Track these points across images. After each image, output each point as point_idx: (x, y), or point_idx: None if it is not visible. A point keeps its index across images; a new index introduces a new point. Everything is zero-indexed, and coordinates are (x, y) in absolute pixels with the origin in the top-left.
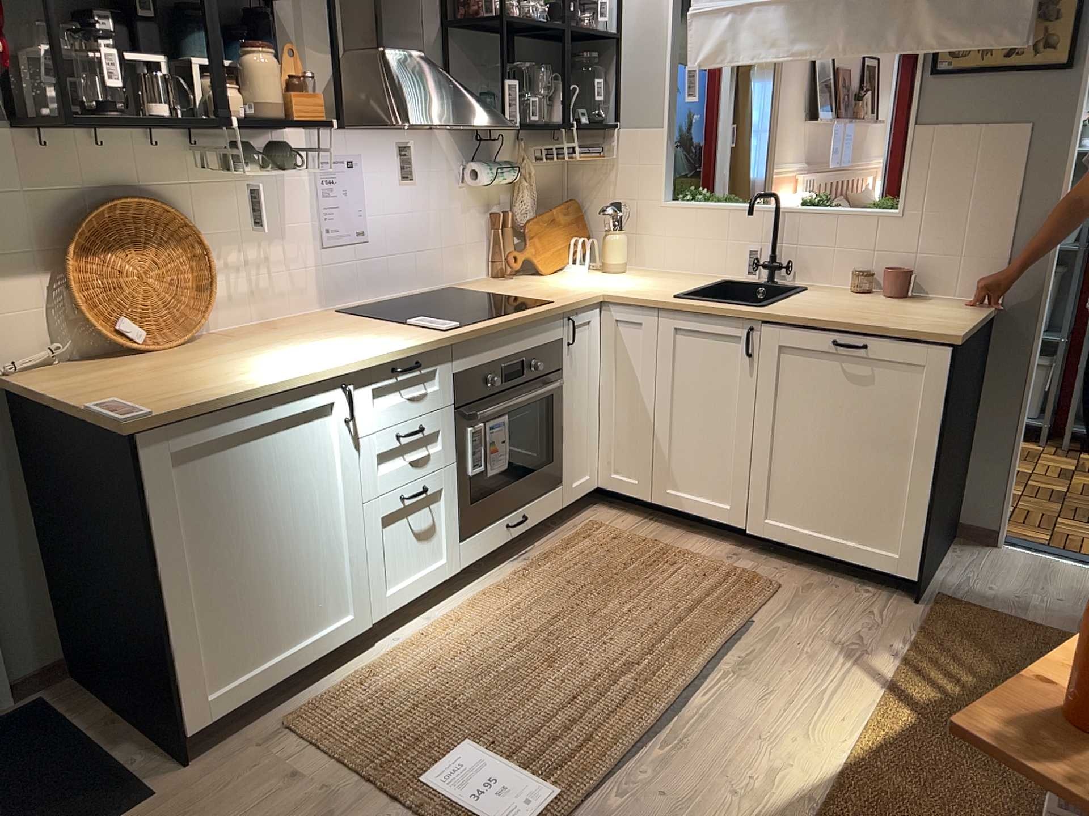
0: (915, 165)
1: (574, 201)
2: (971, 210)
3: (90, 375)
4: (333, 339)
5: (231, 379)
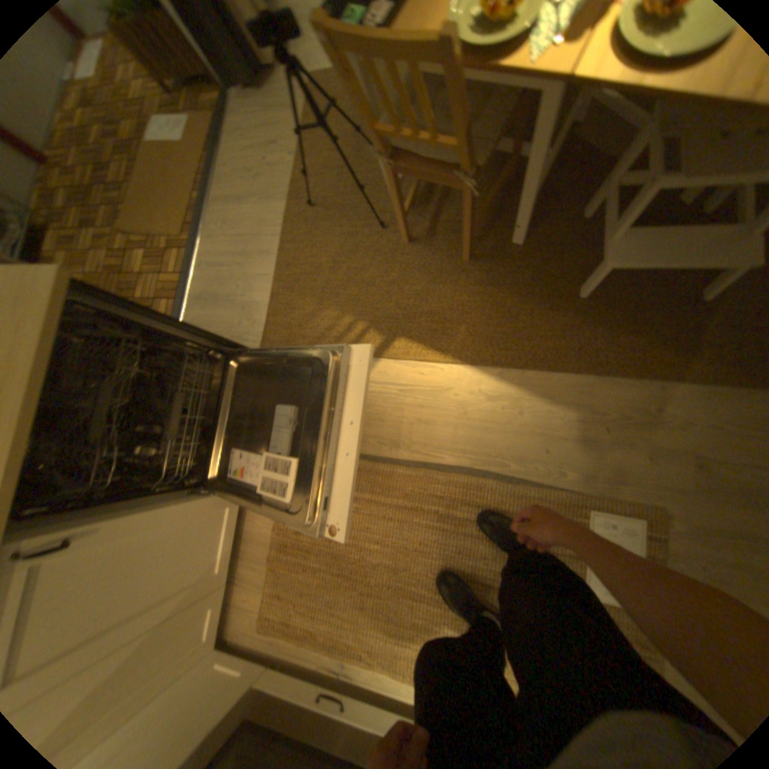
0: None
1: None
2: None
3: None
4: None
5: None
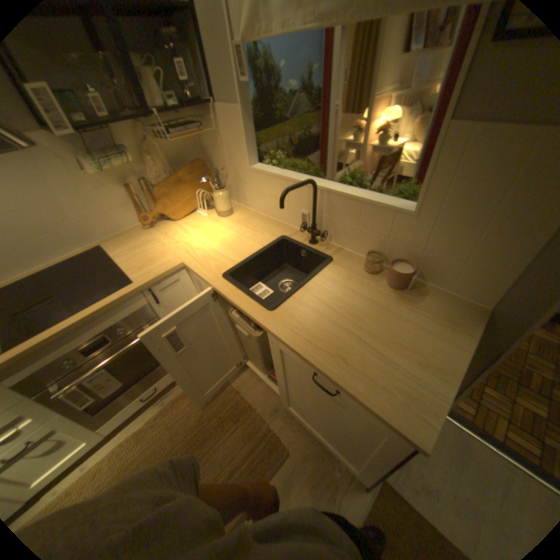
0: (439, 169)
1: (204, 156)
2: (488, 227)
3: None
4: None
5: None
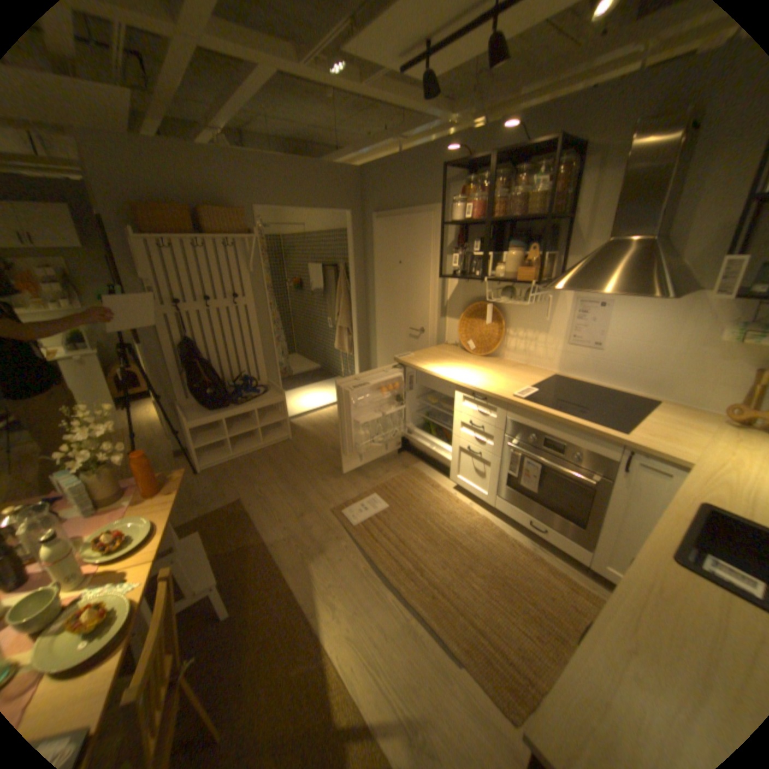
0: None
1: None
2: None
3: (446, 350)
4: (495, 375)
5: (434, 364)
